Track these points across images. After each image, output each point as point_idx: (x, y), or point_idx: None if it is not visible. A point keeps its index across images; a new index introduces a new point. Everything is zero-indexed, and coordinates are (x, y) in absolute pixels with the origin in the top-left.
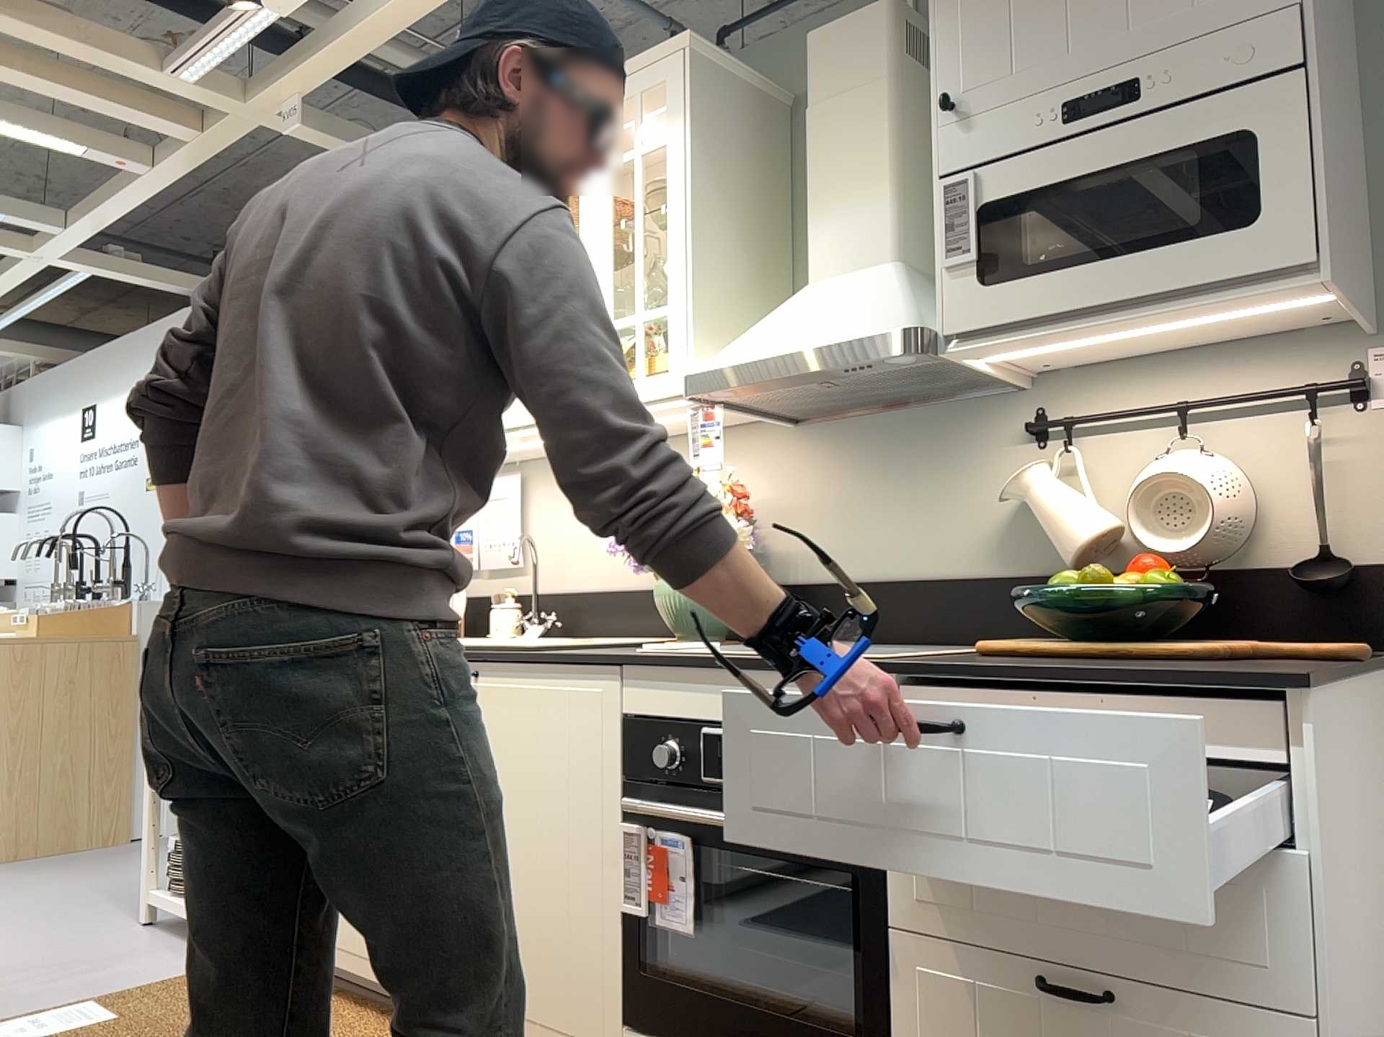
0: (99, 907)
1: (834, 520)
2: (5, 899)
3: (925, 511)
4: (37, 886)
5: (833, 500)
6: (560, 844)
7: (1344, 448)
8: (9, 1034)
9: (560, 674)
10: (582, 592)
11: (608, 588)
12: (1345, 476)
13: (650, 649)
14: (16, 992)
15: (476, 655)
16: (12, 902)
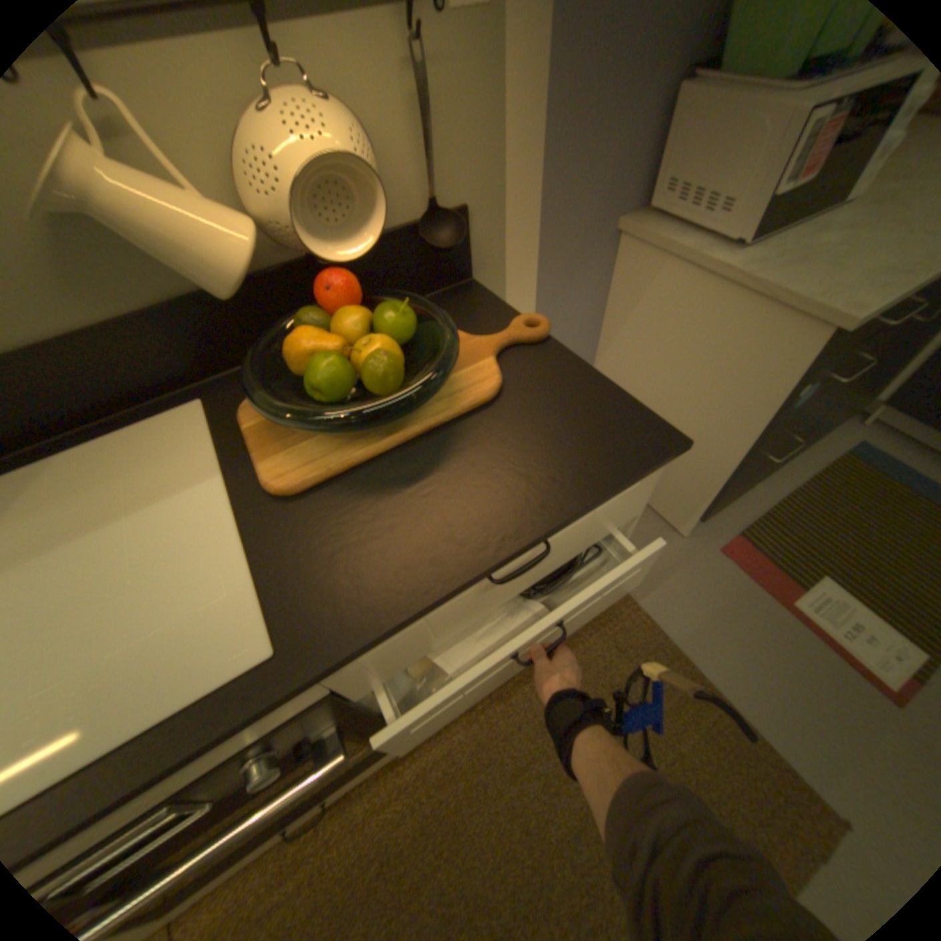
0: None
1: None
2: None
3: None
4: None
5: None
6: None
7: (433, 70)
8: None
9: None
10: None
11: None
12: (436, 111)
13: None
14: None
15: None
16: None
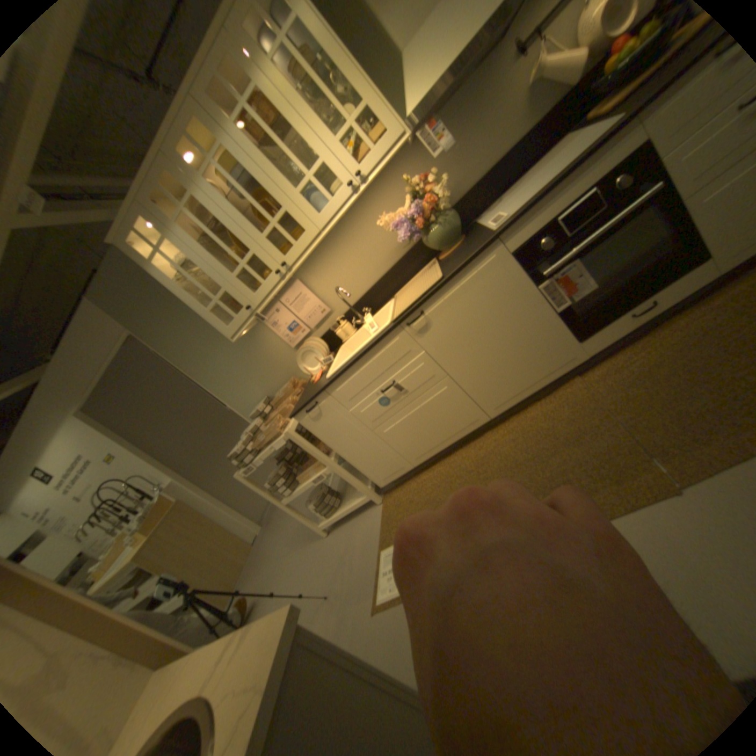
0: (300, 554)
1: (456, 164)
2: (265, 591)
3: (494, 125)
4: (262, 579)
5: (451, 157)
6: (513, 321)
7: None
8: (387, 582)
9: (470, 269)
10: (367, 292)
11: (377, 280)
12: None
13: (499, 224)
14: (352, 582)
15: (418, 304)
16: (270, 588)
